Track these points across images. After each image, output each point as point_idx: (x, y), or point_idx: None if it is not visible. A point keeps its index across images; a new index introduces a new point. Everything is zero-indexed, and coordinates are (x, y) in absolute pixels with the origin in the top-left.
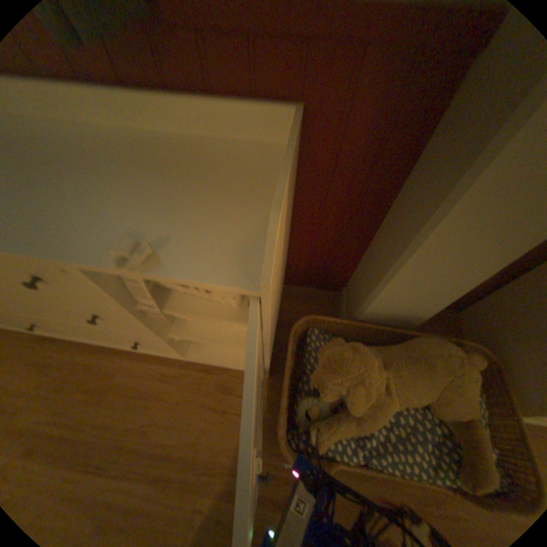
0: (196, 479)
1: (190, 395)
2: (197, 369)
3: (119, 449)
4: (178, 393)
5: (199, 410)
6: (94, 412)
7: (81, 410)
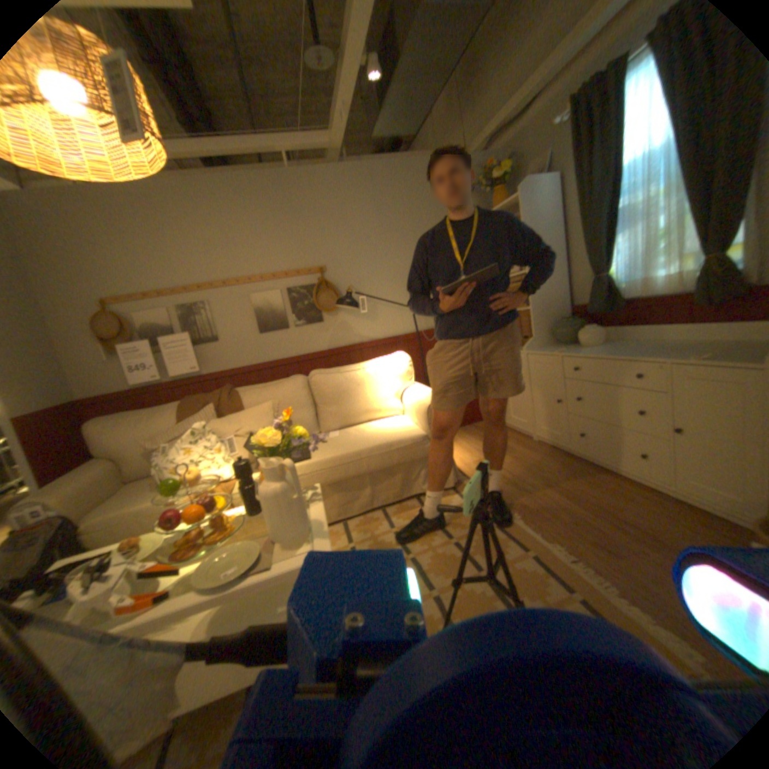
0: (652, 544)
1: (668, 514)
2: (683, 507)
3: (600, 508)
4: (657, 509)
5: (672, 523)
6: (590, 490)
7: (582, 487)
